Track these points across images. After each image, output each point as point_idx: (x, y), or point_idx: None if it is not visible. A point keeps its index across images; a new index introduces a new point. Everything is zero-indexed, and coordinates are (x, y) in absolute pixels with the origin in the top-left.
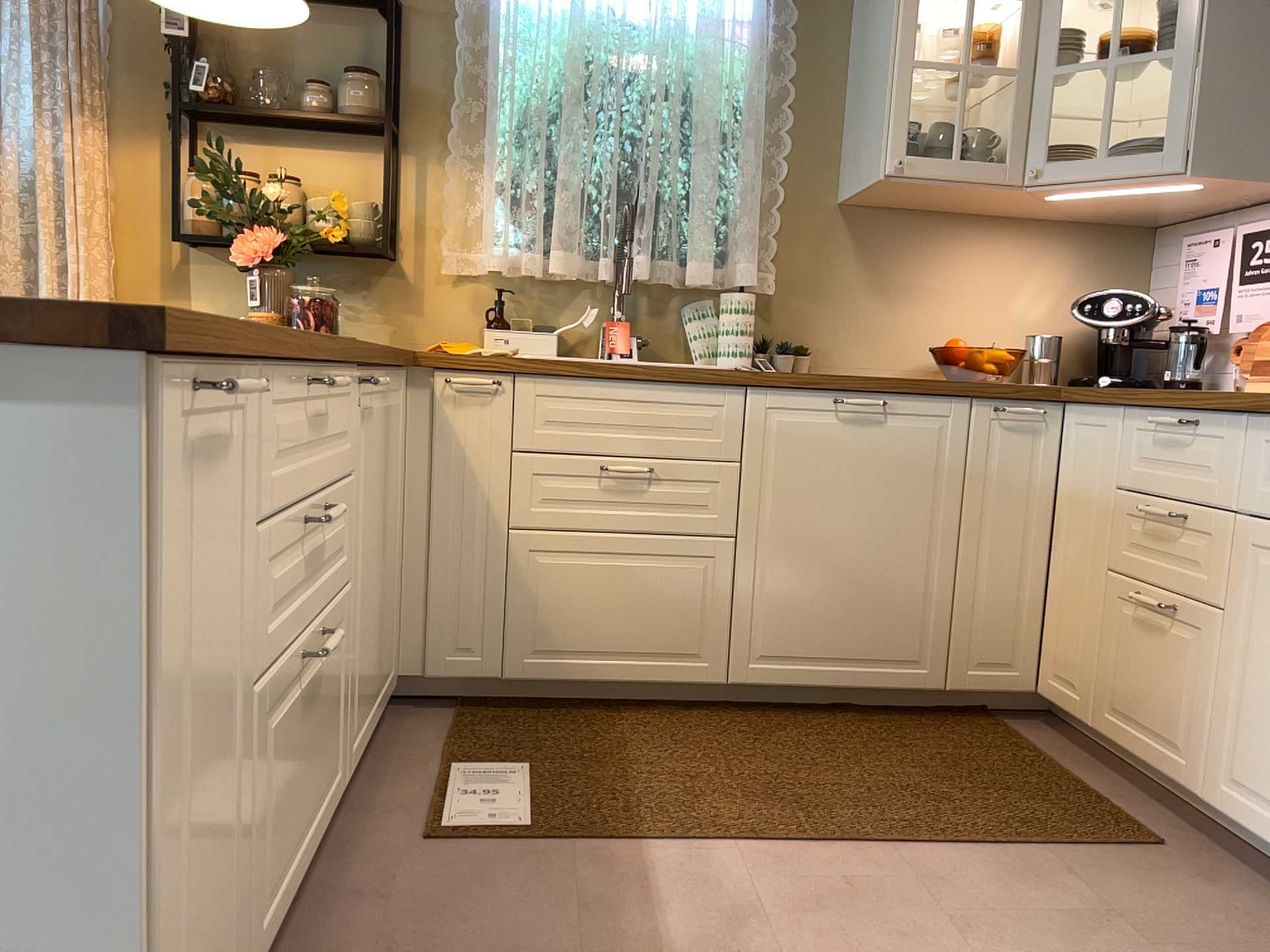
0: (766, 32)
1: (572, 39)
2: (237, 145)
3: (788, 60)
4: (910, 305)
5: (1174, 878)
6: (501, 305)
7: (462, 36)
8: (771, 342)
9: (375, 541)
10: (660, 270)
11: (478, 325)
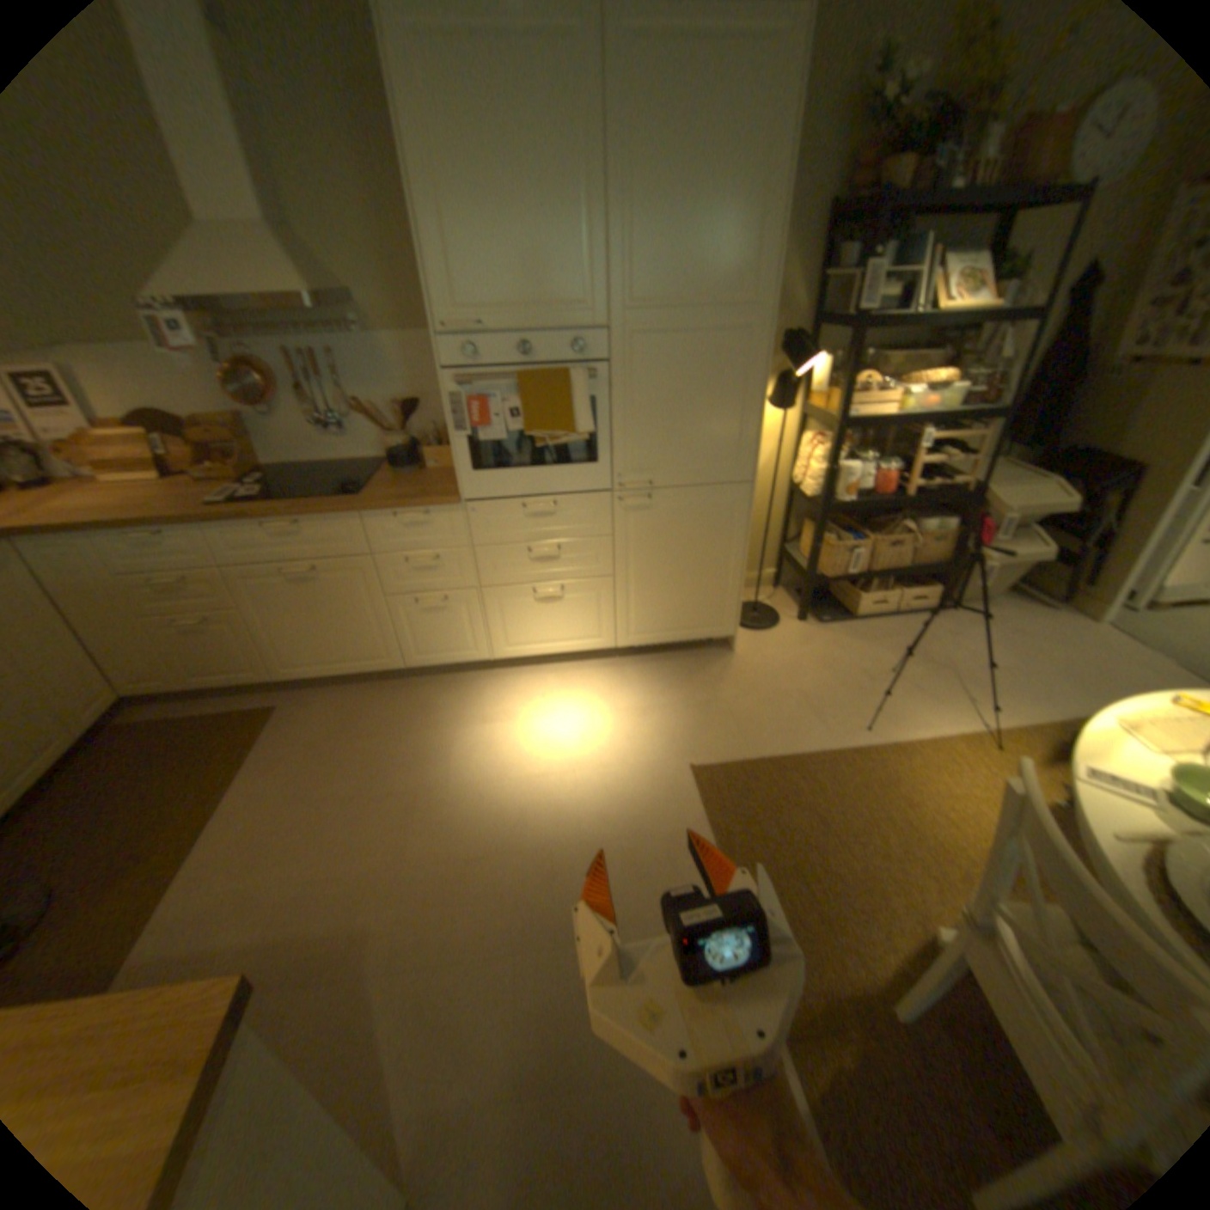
0: None
1: None
2: None
3: None
4: None
5: (297, 715)
6: None
7: None
8: None
9: None
10: None
11: None
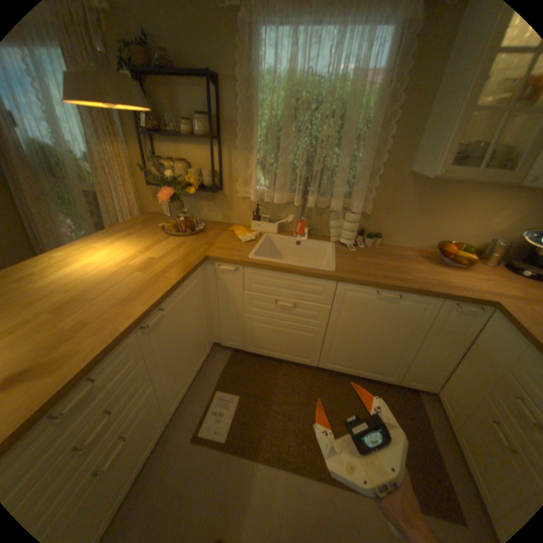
0: (392, 74)
1: (287, 89)
2: (163, 142)
3: (400, 93)
4: (434, 219)
5: None
6: (257, 211)
7: (240, 89)
8: (365, 229)
9: (181, 341)
10: (319, 201)
11: (251, 215)
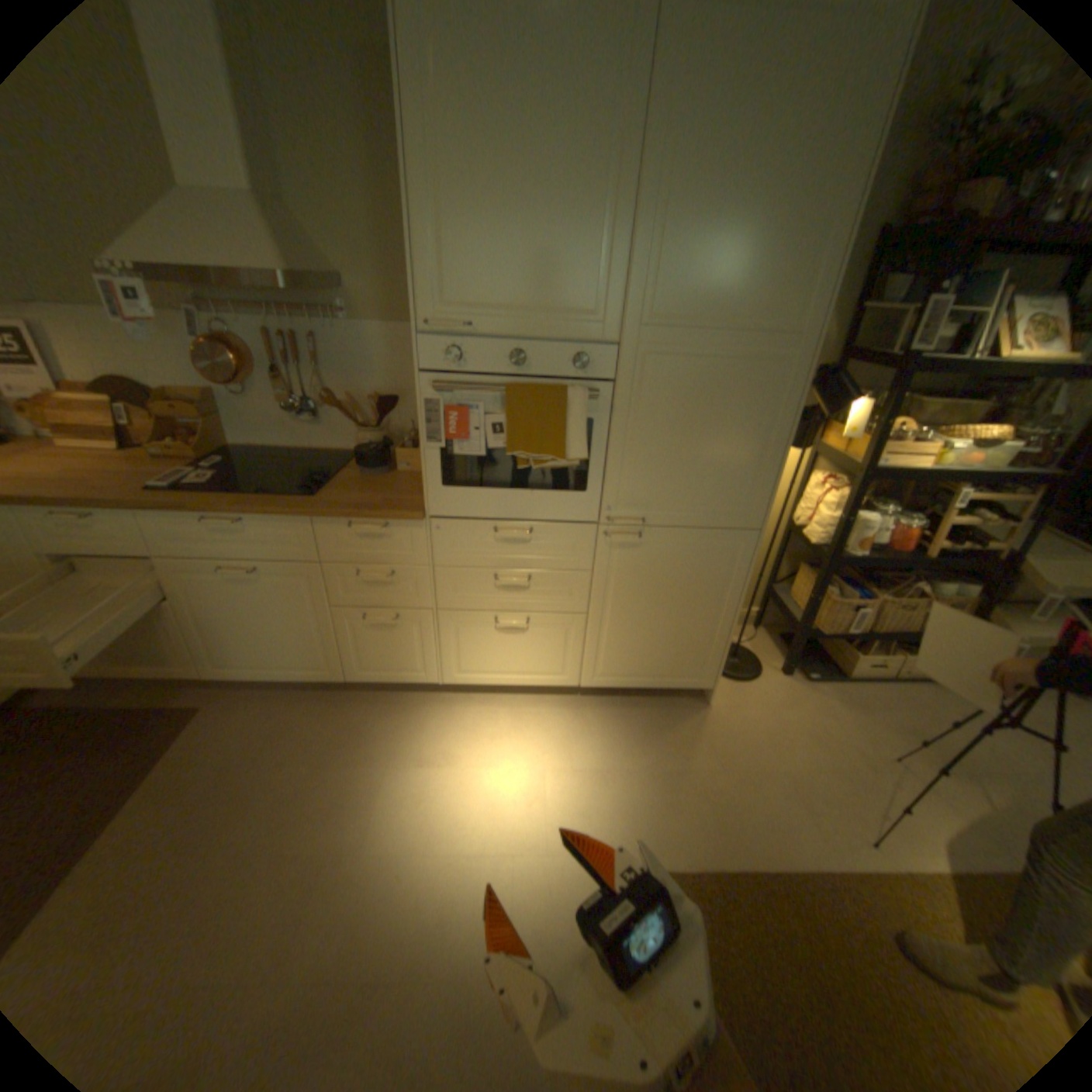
0: None
1: None
2: None
3: None
4: None
5: (217, 722)
6: None
7: None
8: None
9: None
10: None
11: None
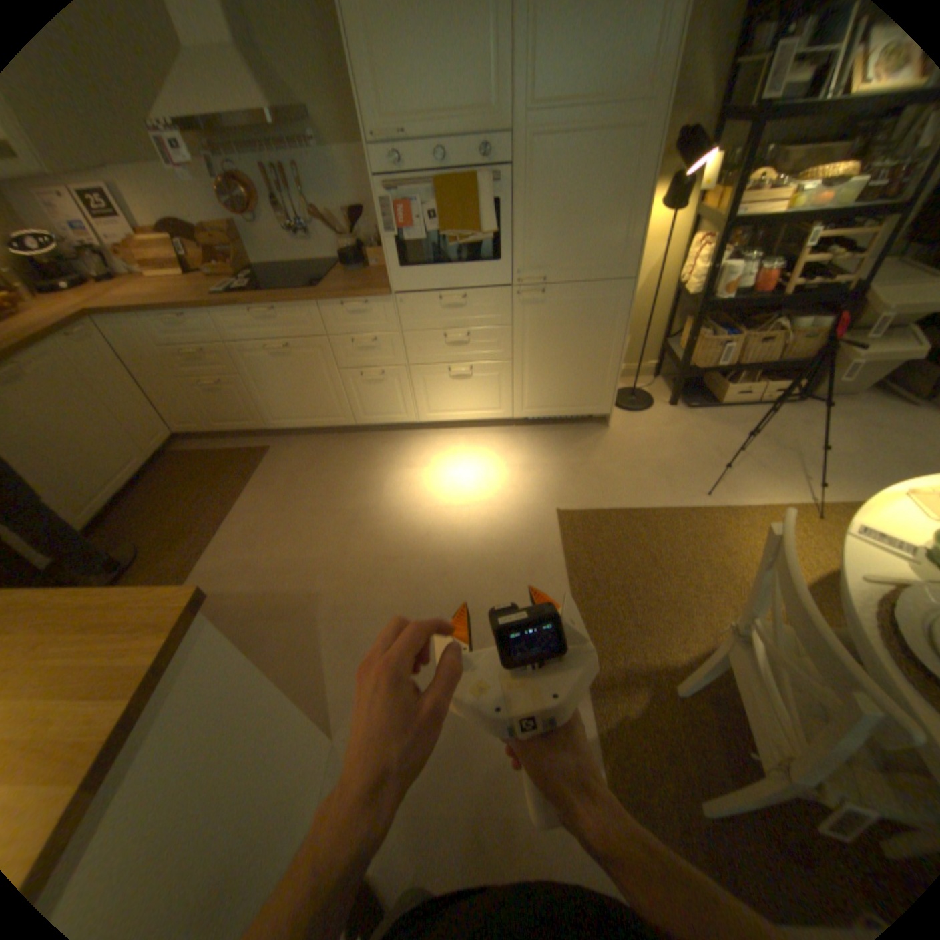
0: None
1: None
2: None
3: None
4: None
5: (282, 453)
6: None
7: None
8: None
9: None
10: None
11: None
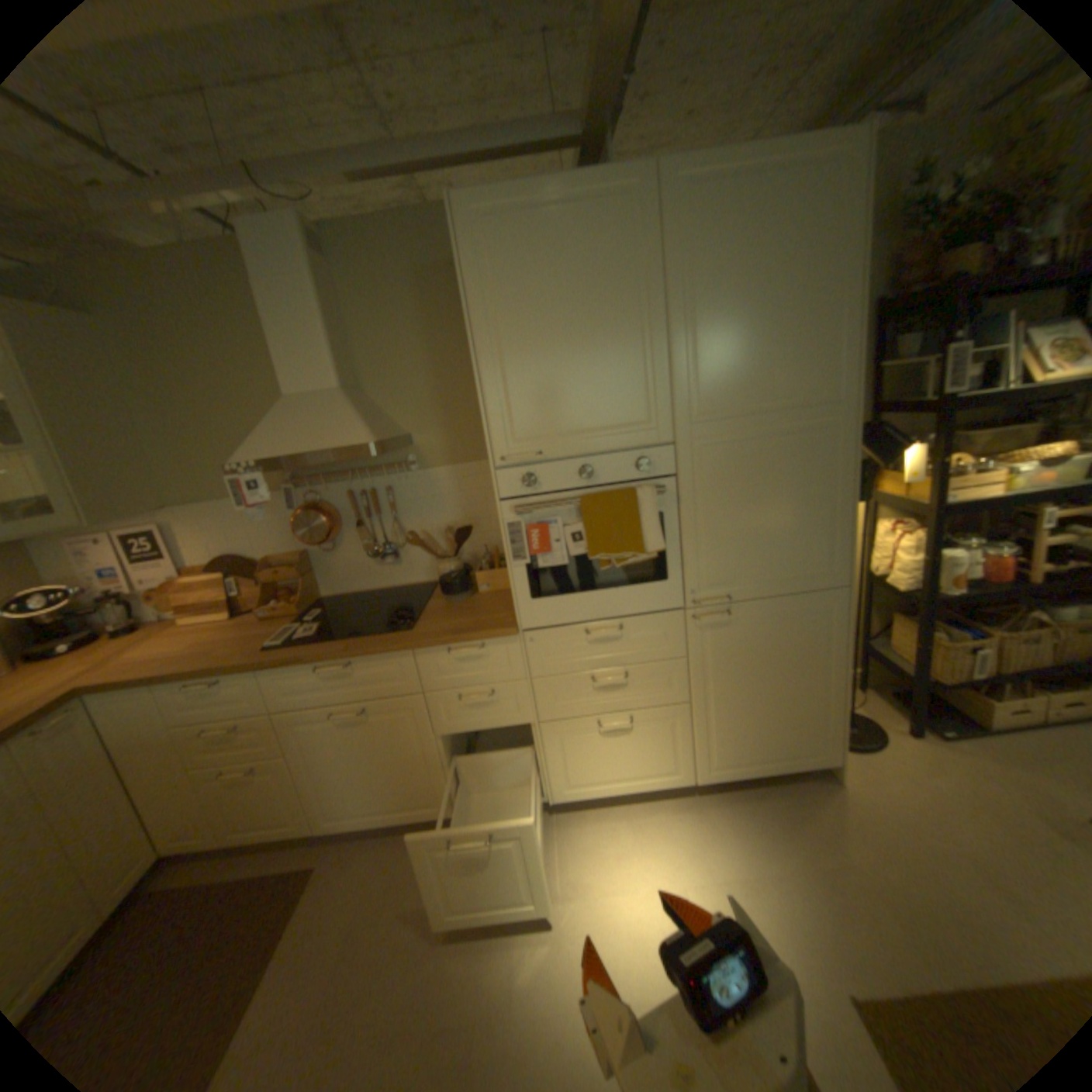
0: None
1: None
2: None
3: None
4: None
5: (334, 880)
6: None
7: None
8: None
9: None
10: None
11: None
